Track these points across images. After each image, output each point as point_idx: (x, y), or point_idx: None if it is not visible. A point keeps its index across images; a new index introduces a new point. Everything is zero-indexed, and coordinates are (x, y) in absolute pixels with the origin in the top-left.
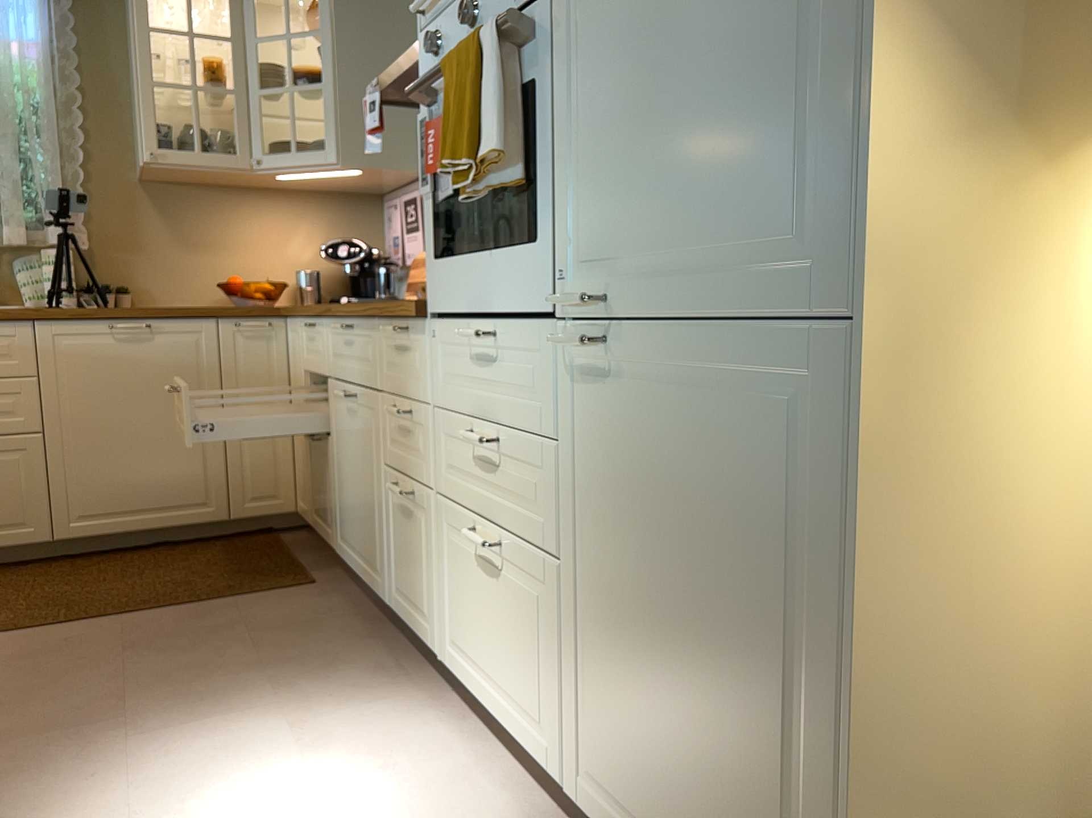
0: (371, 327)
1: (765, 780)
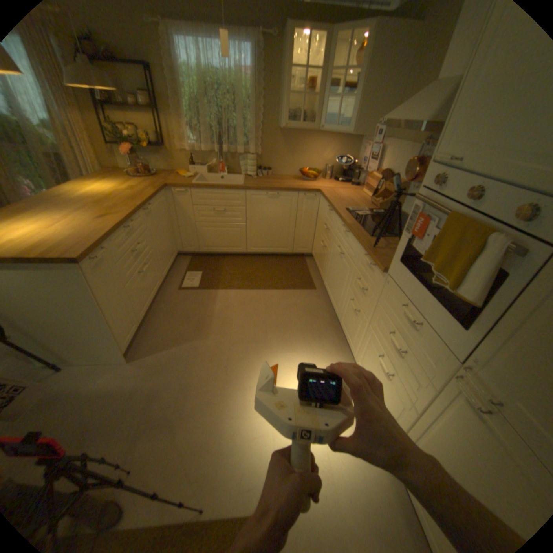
0: (357, 242)
1: None
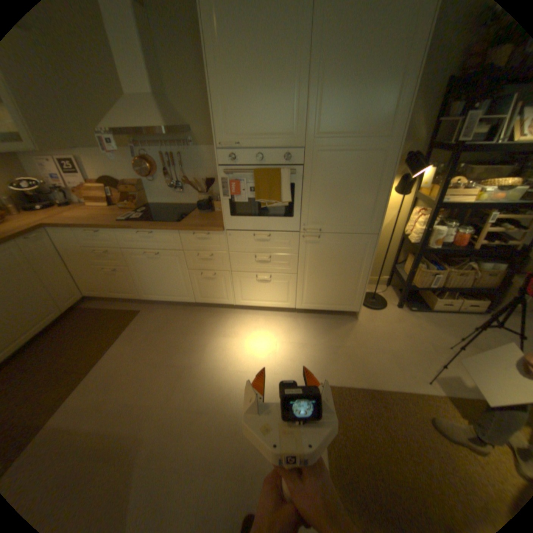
0: (171, 233)
1: (348, 287)
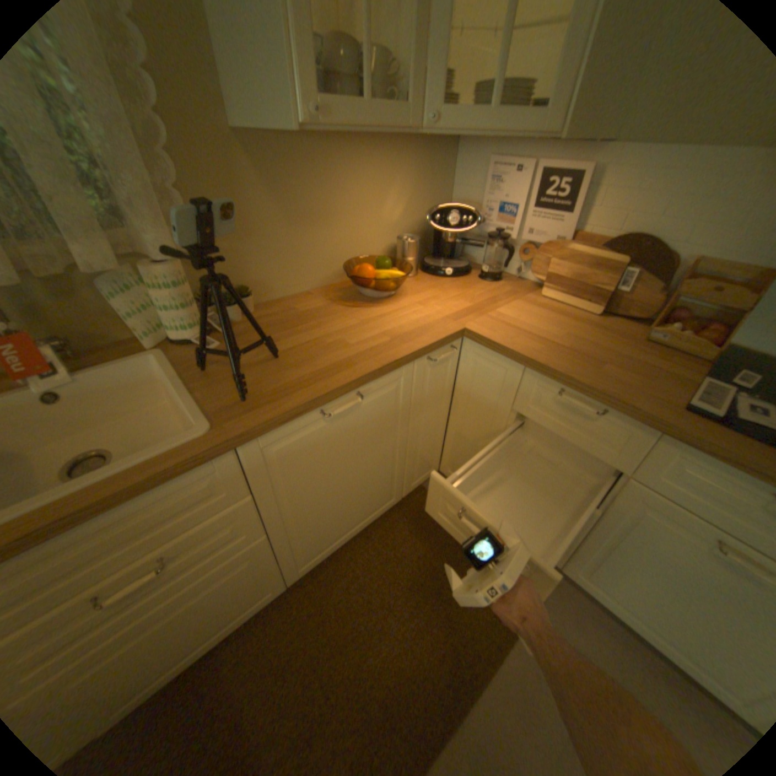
0: None
1: None
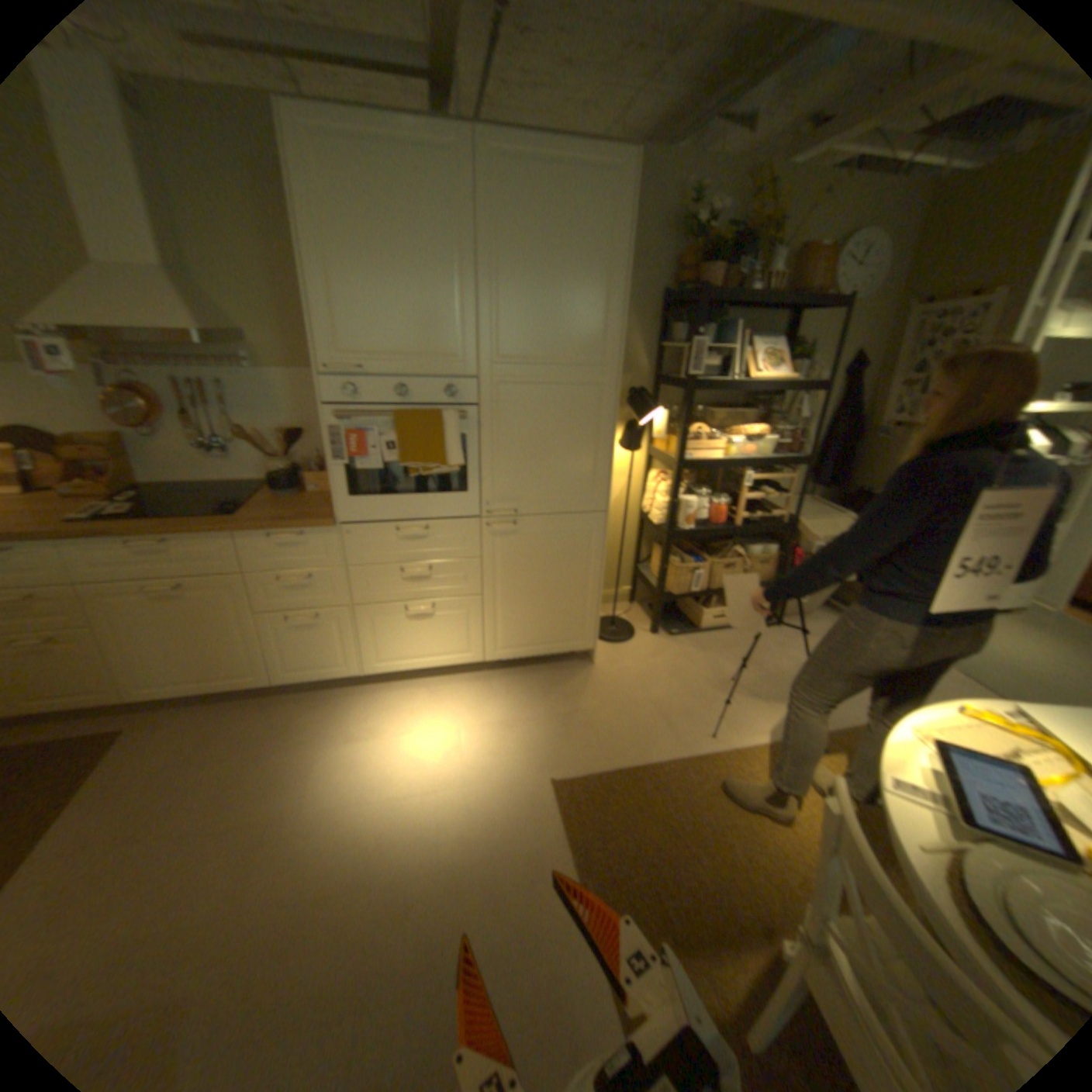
0: (212, 537)
1: (569, 607)
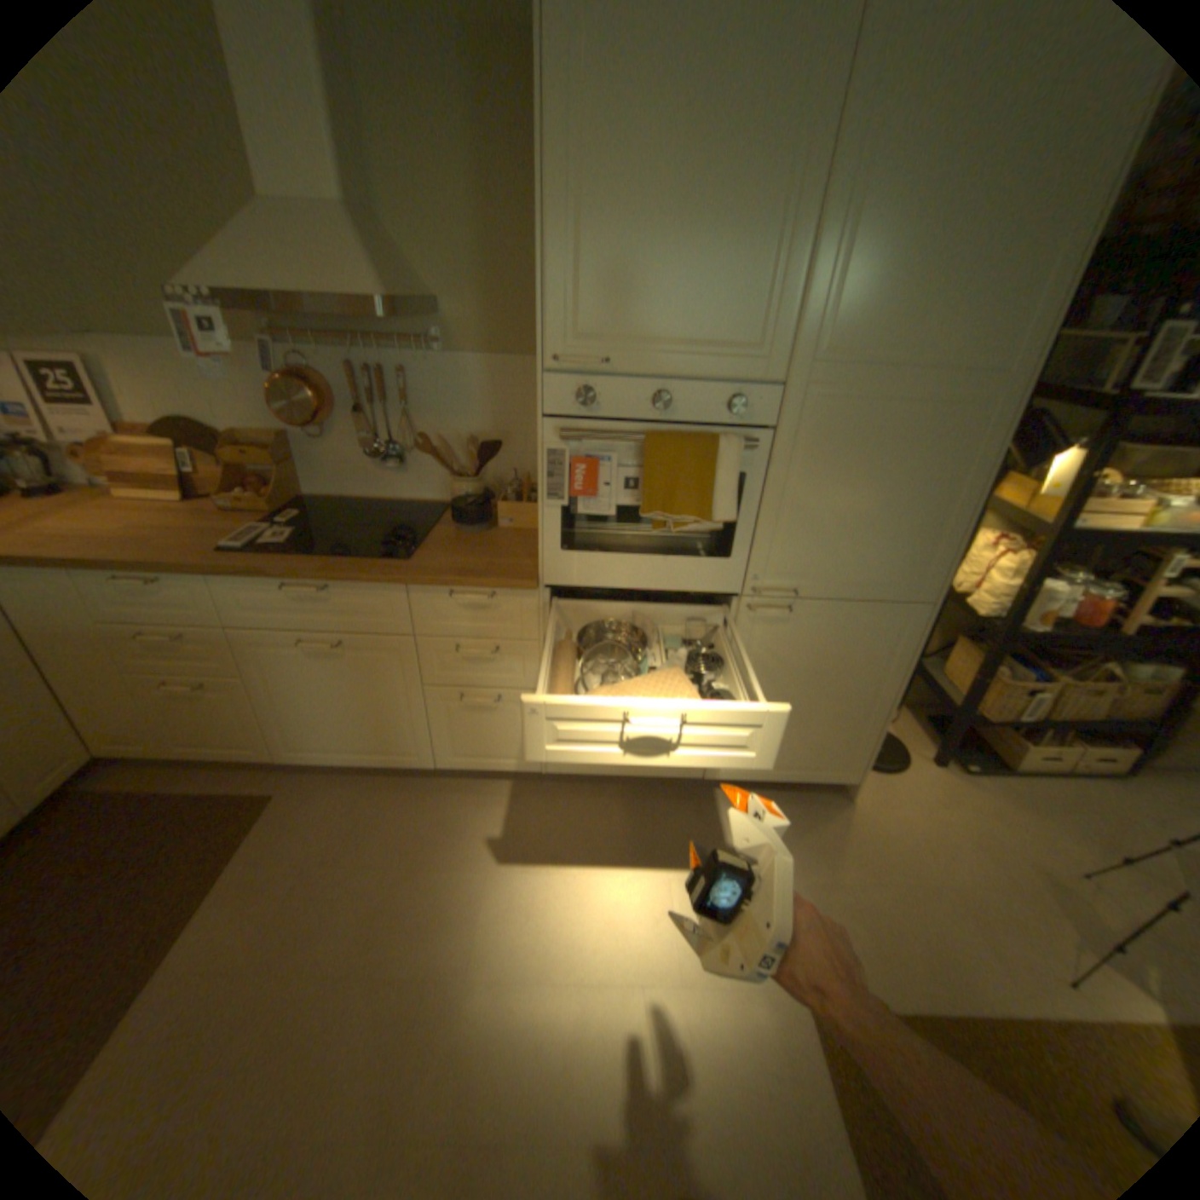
0: (387, 589)
1: (843, 729)
